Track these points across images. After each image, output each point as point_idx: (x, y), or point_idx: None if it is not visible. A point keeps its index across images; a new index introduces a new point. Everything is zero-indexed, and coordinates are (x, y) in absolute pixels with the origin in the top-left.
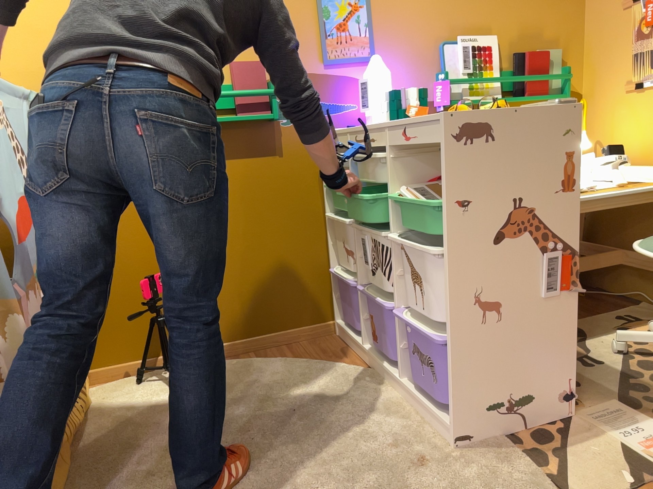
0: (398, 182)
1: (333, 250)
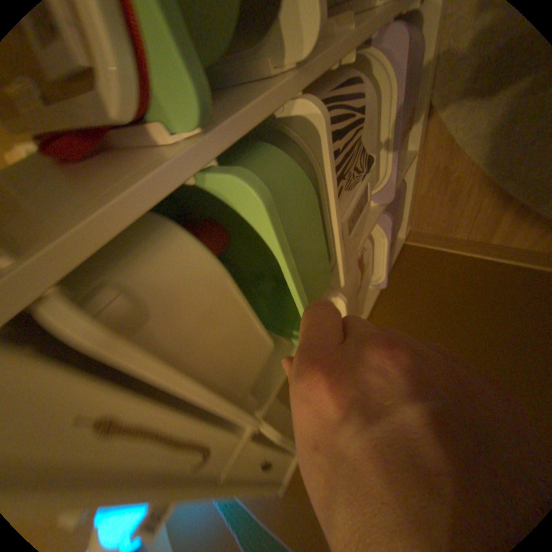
0: (145, 172)
1: (368, 304)
